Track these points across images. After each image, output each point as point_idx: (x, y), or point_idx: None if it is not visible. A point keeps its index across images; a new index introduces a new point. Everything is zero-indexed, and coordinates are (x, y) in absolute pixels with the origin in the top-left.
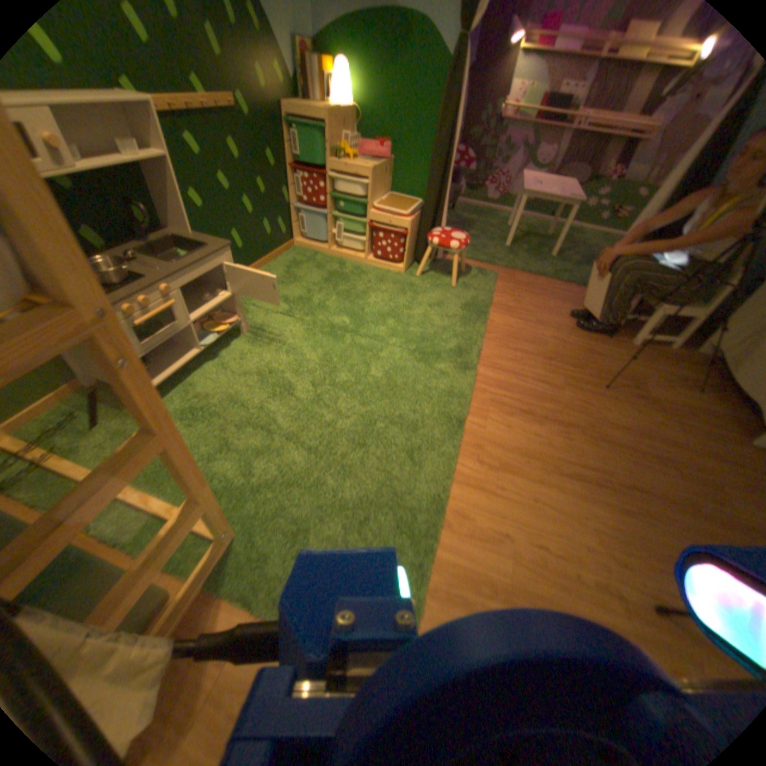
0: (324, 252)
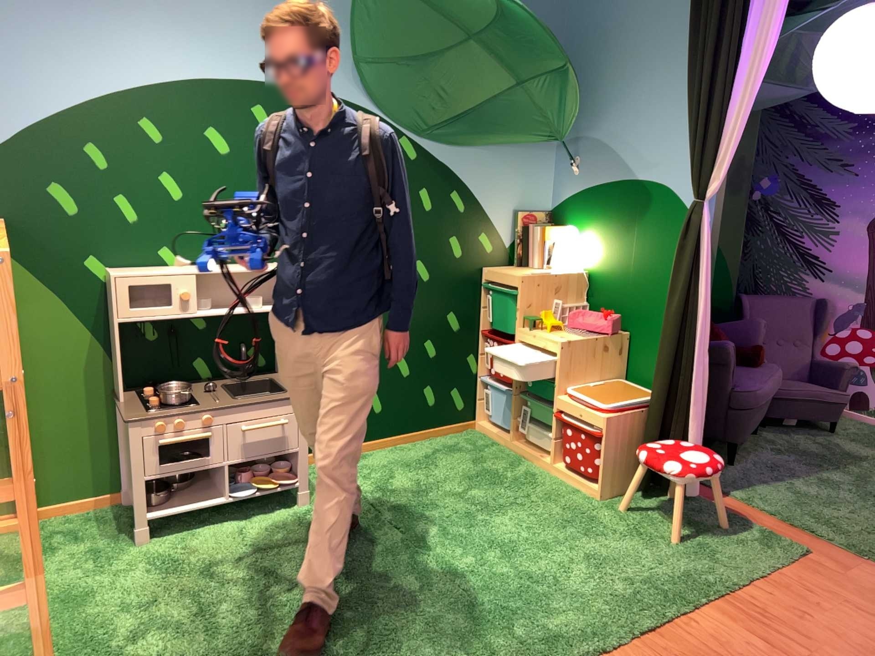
0: (507, 445)
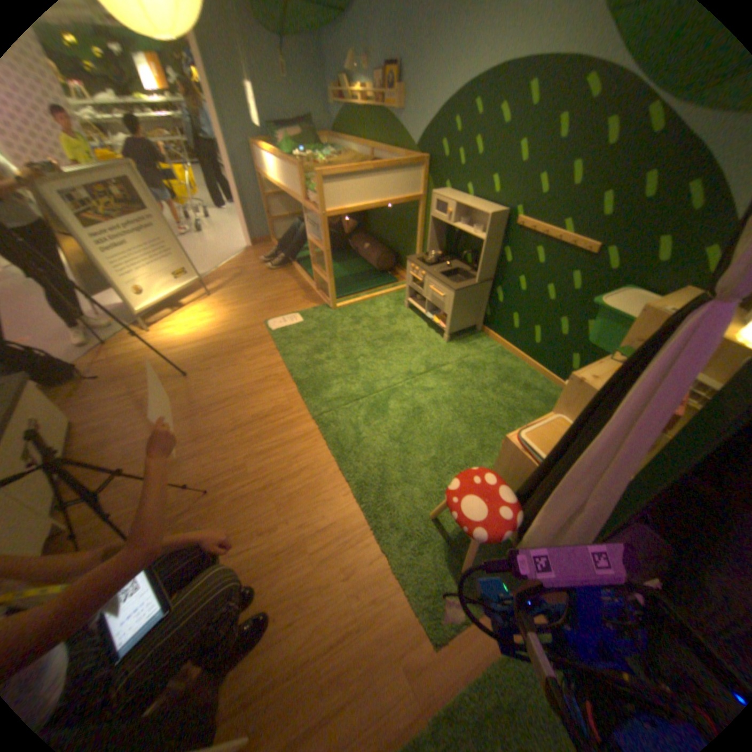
0: None
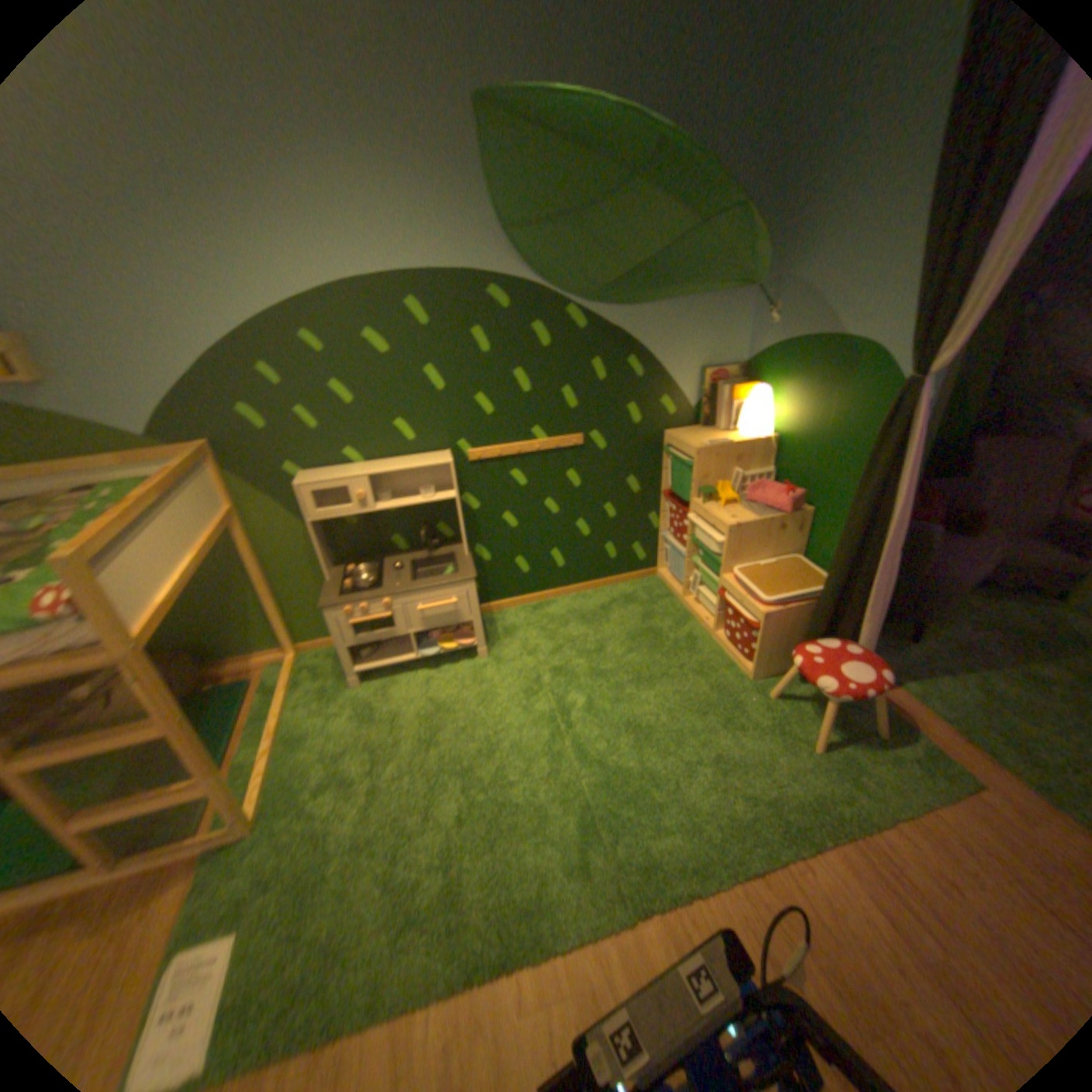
0: (681, 602)
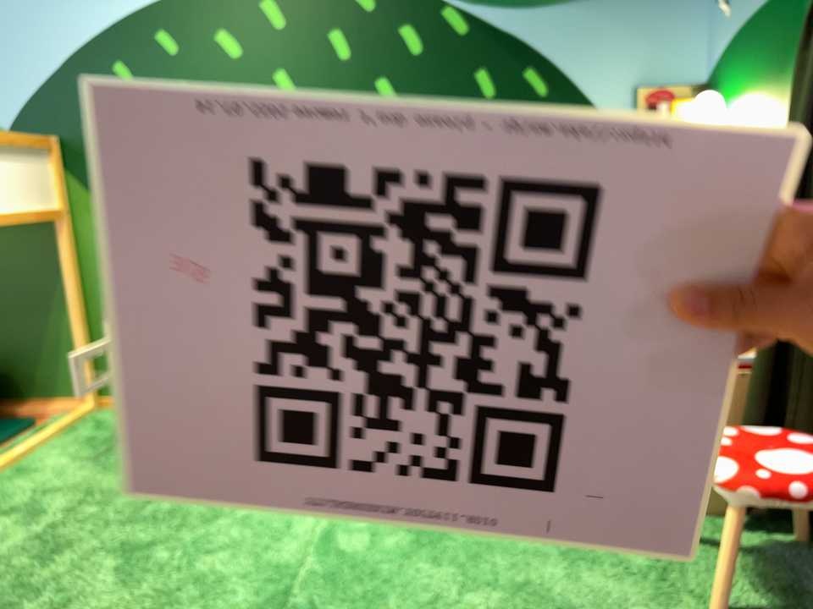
0: None
